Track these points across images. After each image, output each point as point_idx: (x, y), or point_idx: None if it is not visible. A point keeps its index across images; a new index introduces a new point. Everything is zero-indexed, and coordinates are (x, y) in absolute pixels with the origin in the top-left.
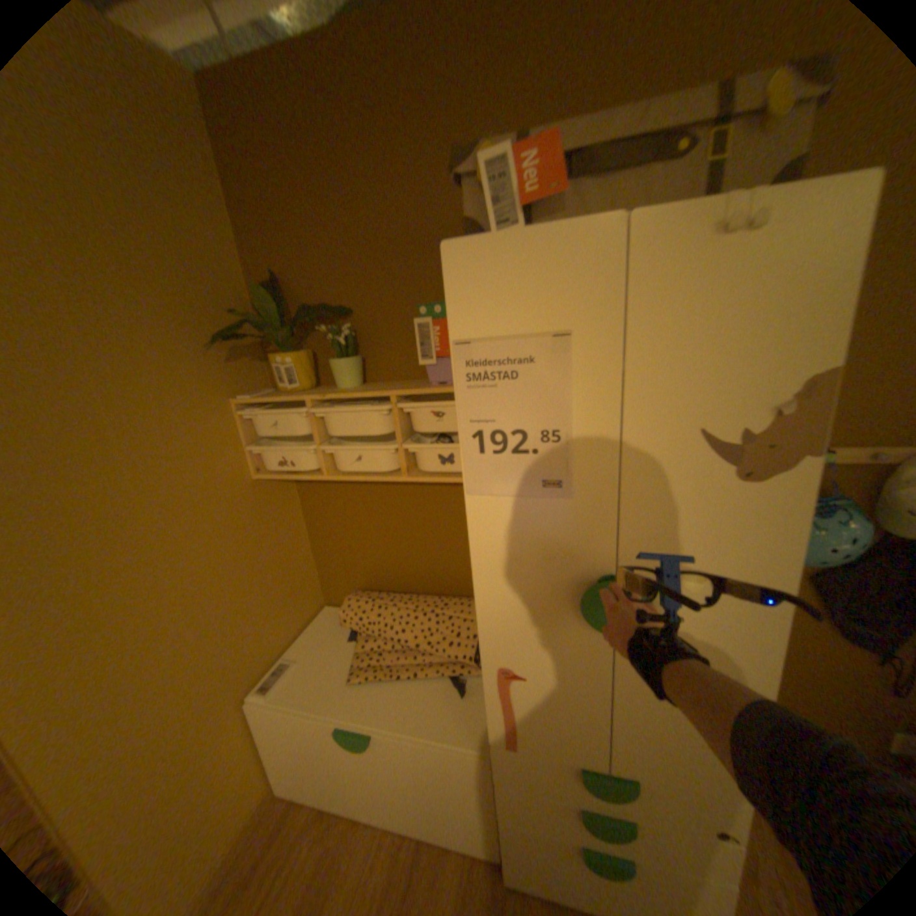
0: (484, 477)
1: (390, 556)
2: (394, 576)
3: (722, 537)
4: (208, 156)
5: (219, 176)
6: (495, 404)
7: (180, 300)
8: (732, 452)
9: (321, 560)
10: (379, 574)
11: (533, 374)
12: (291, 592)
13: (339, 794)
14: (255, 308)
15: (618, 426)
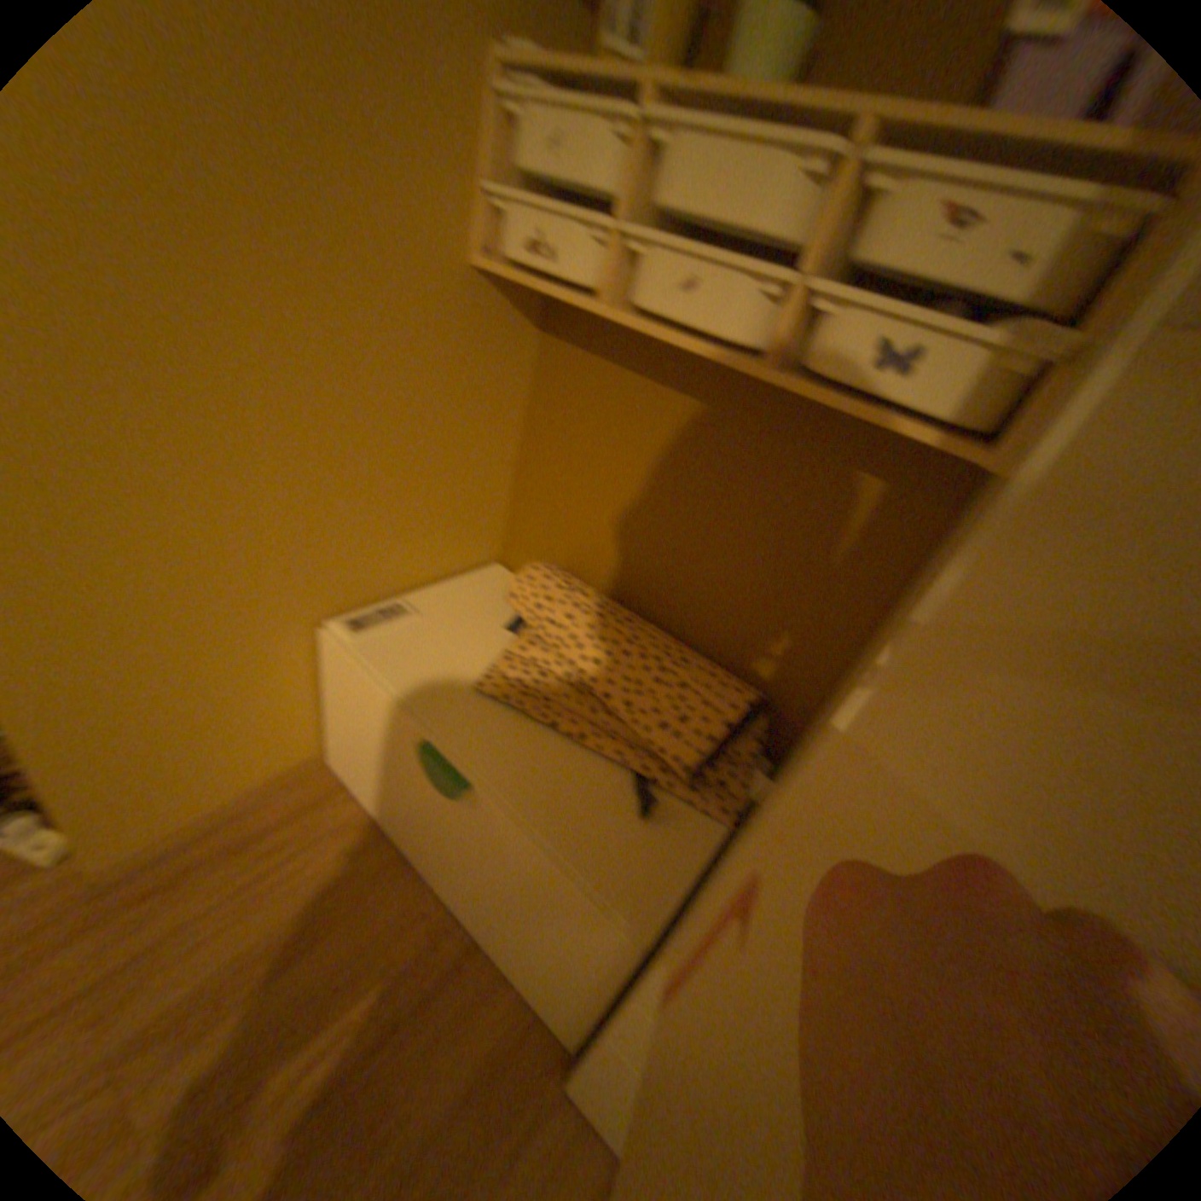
0: None
1: (632, 534)
2: (620, 570)
3: None
4: None
5: None
6: None
7: None
8: None
9: (521, 487)
10: (598, 555)
11: None
12: (457, 510)
13: (401, 817)
14: None
15: None
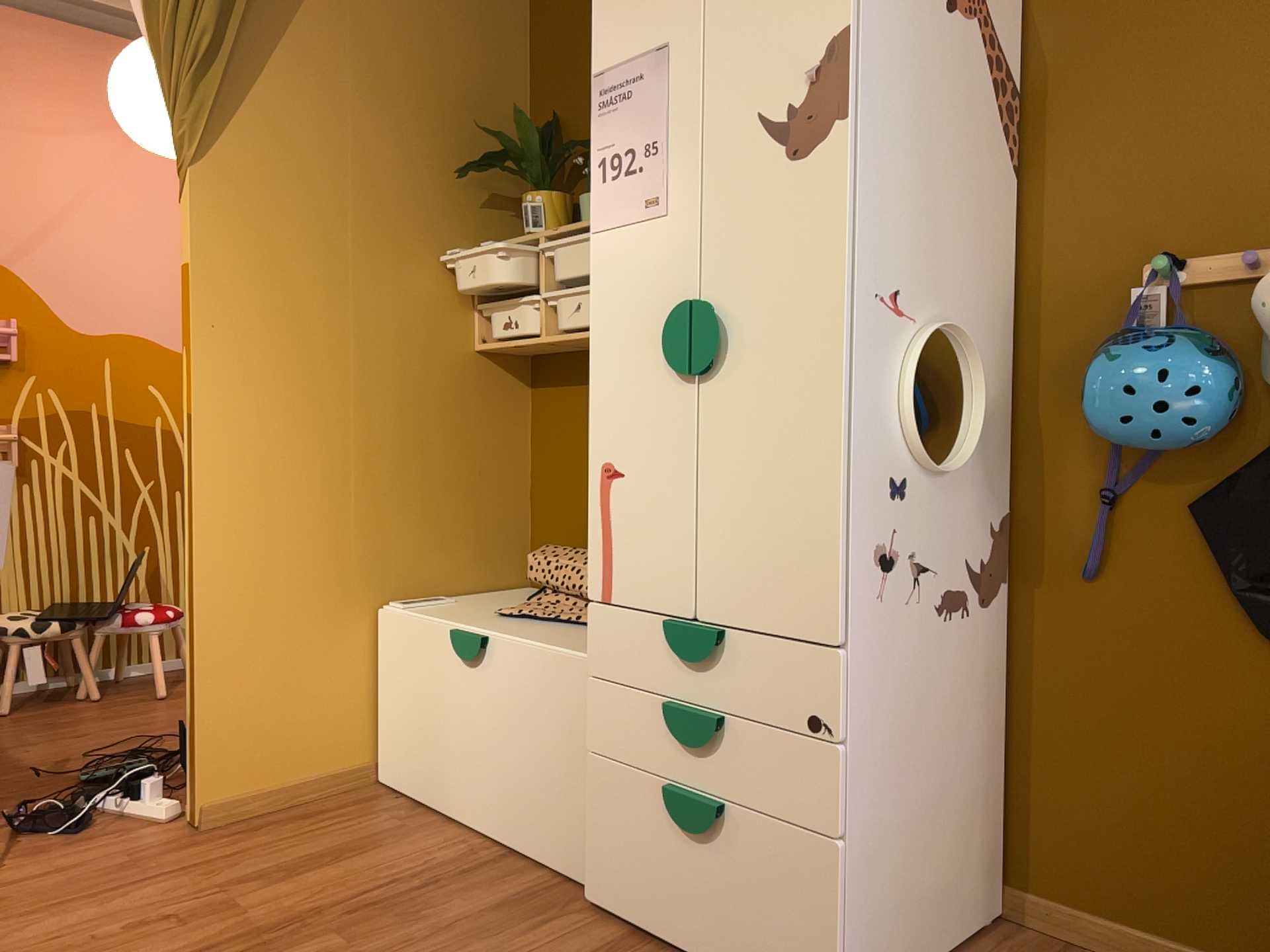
0: (605, 210)
1: None
2: None
3: (781, 230)
4: (523, 4)
5: (529, 23)
6: (616, 128)
7: (451, 131)
8: (782, 131)
9: (536, 509)
10: None
11: (642, 91)
12: (482, 527)
13: (441, 764)
14: (521, 146)
15: (700, 127)
